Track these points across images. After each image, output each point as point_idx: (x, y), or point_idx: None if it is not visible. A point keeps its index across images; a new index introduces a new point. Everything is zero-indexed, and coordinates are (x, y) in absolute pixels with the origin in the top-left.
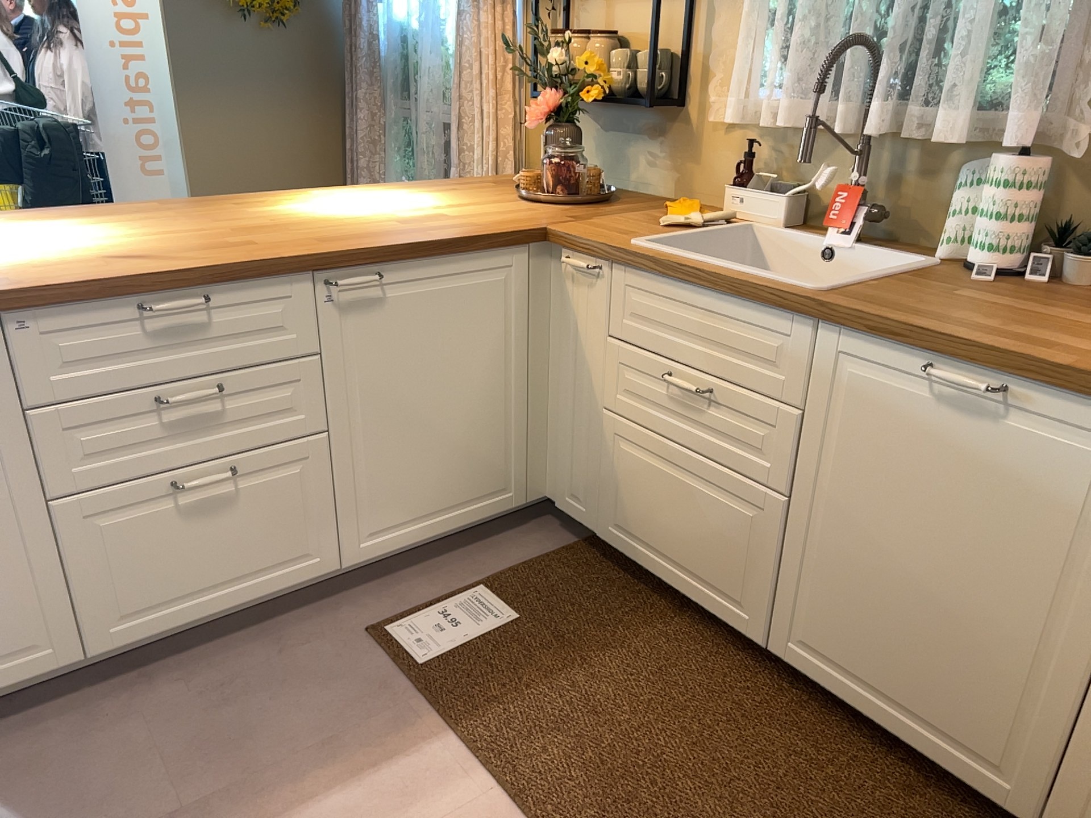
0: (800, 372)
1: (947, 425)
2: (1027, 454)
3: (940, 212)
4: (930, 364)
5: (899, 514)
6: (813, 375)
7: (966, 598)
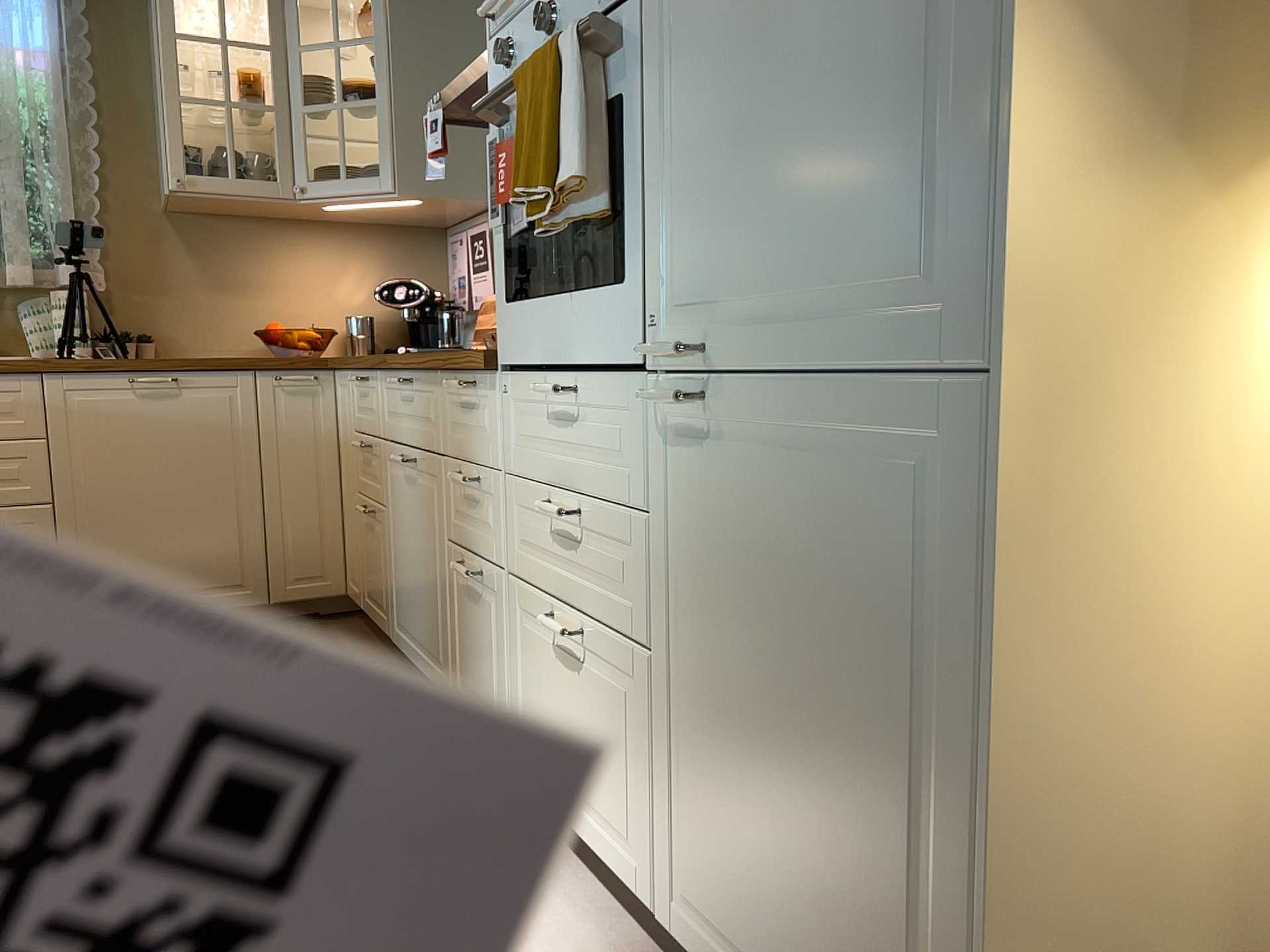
0: (35, 413)
1: (150, 409)
2: (196, 407)
3: (12, 335)
4: (130, 378)
5: (137, 473)
6: (46, 412)
7: (192, 500)
